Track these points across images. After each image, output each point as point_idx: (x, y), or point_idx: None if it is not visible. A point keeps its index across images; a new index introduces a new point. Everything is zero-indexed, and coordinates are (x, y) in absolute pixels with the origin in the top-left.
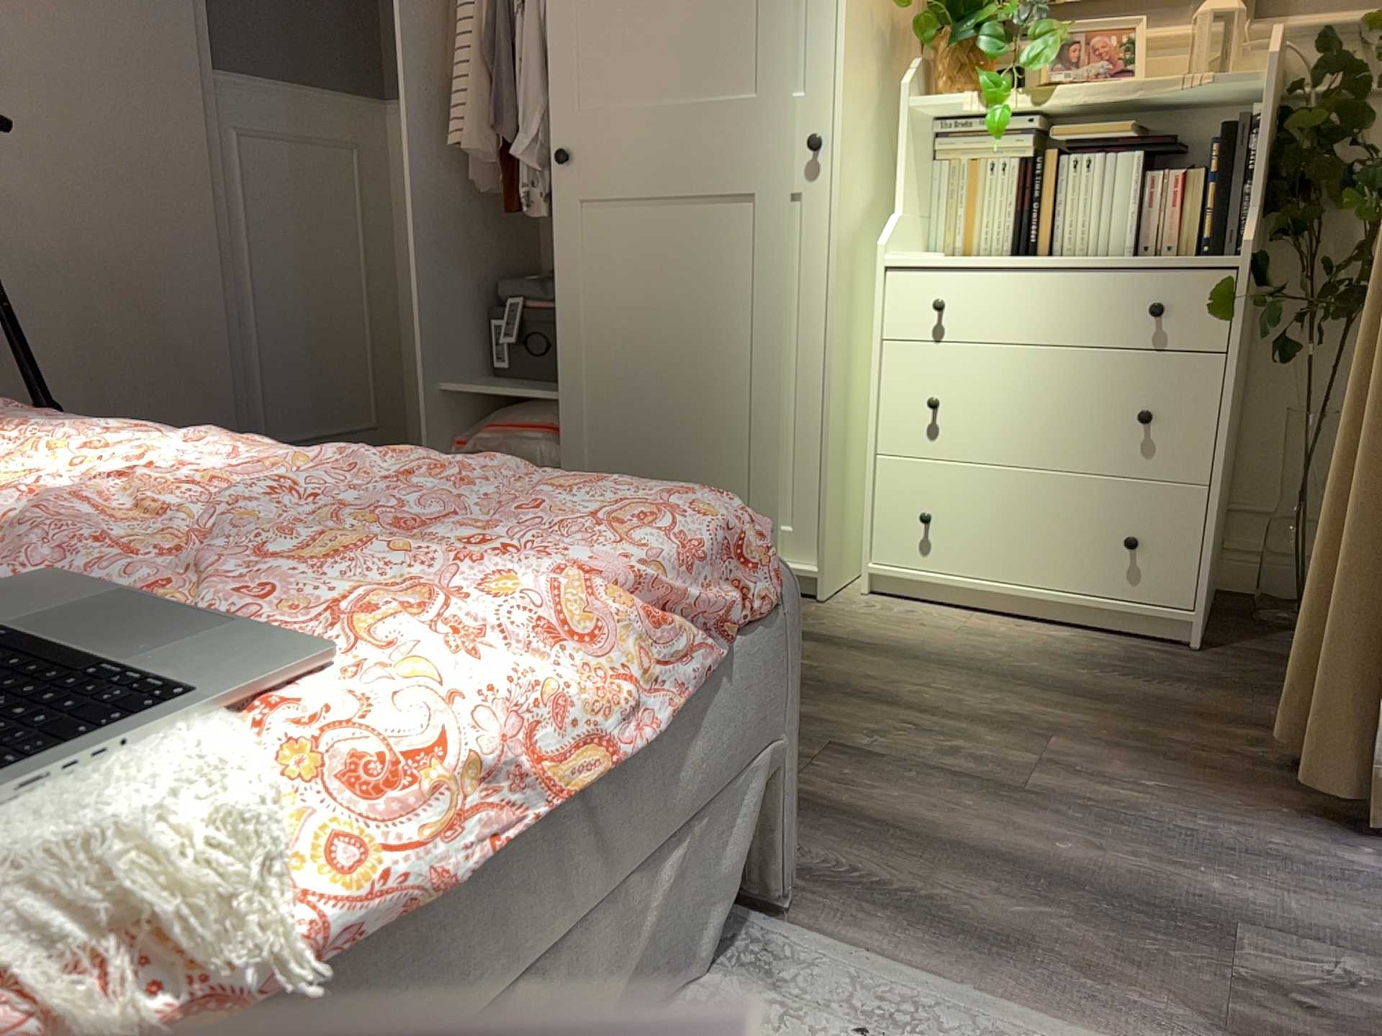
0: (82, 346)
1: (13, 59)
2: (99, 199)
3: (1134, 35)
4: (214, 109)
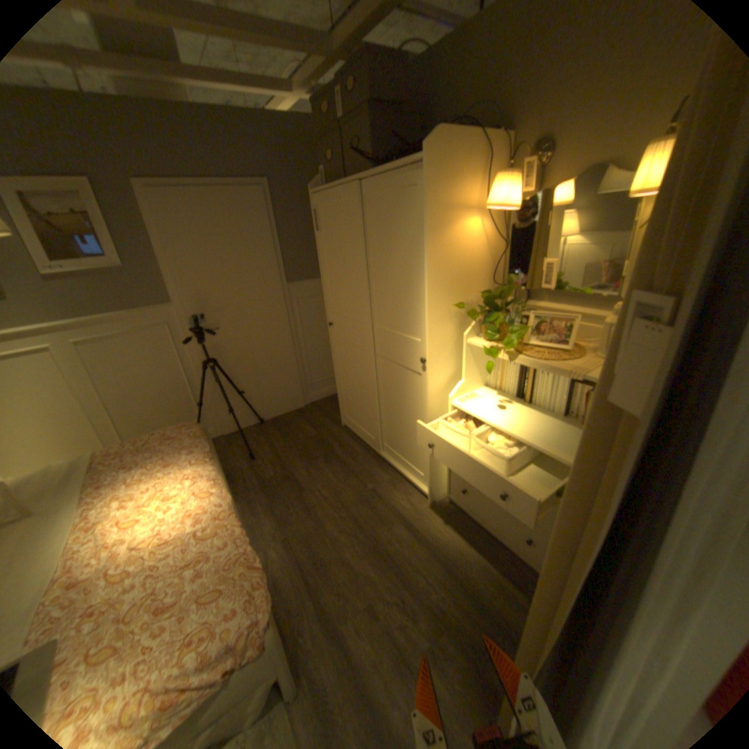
0: (252, 371)
1: (225, 301)
2: (253, 332)
3: (574, 323)
4: (287, 296)
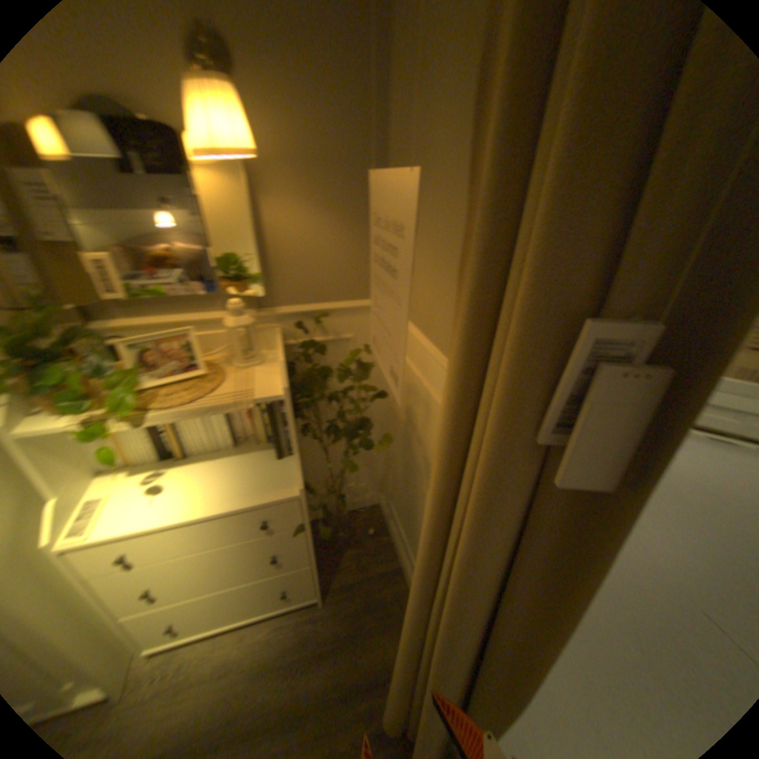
0: None
1: None
2: None
3: (186, 339)
4: None
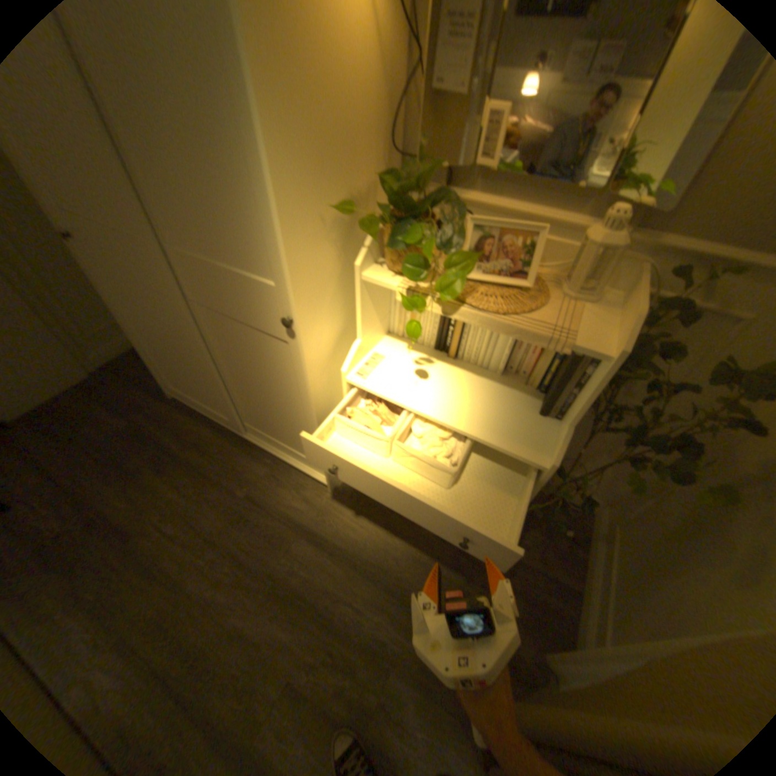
0: None
1: None
2: None
3: (537, 239)
4: None
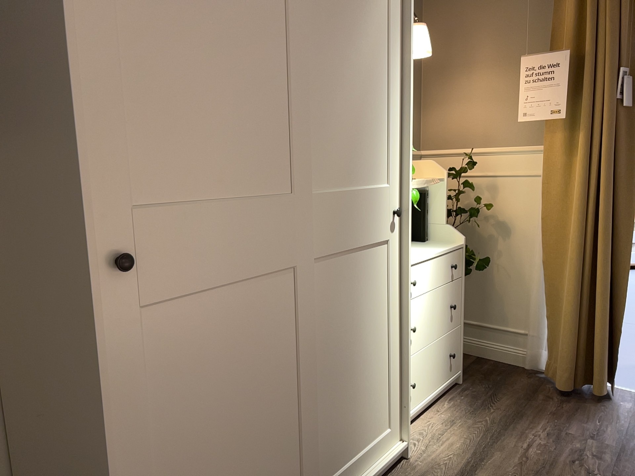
0: None
1: None
2: None
3: None
4: None
